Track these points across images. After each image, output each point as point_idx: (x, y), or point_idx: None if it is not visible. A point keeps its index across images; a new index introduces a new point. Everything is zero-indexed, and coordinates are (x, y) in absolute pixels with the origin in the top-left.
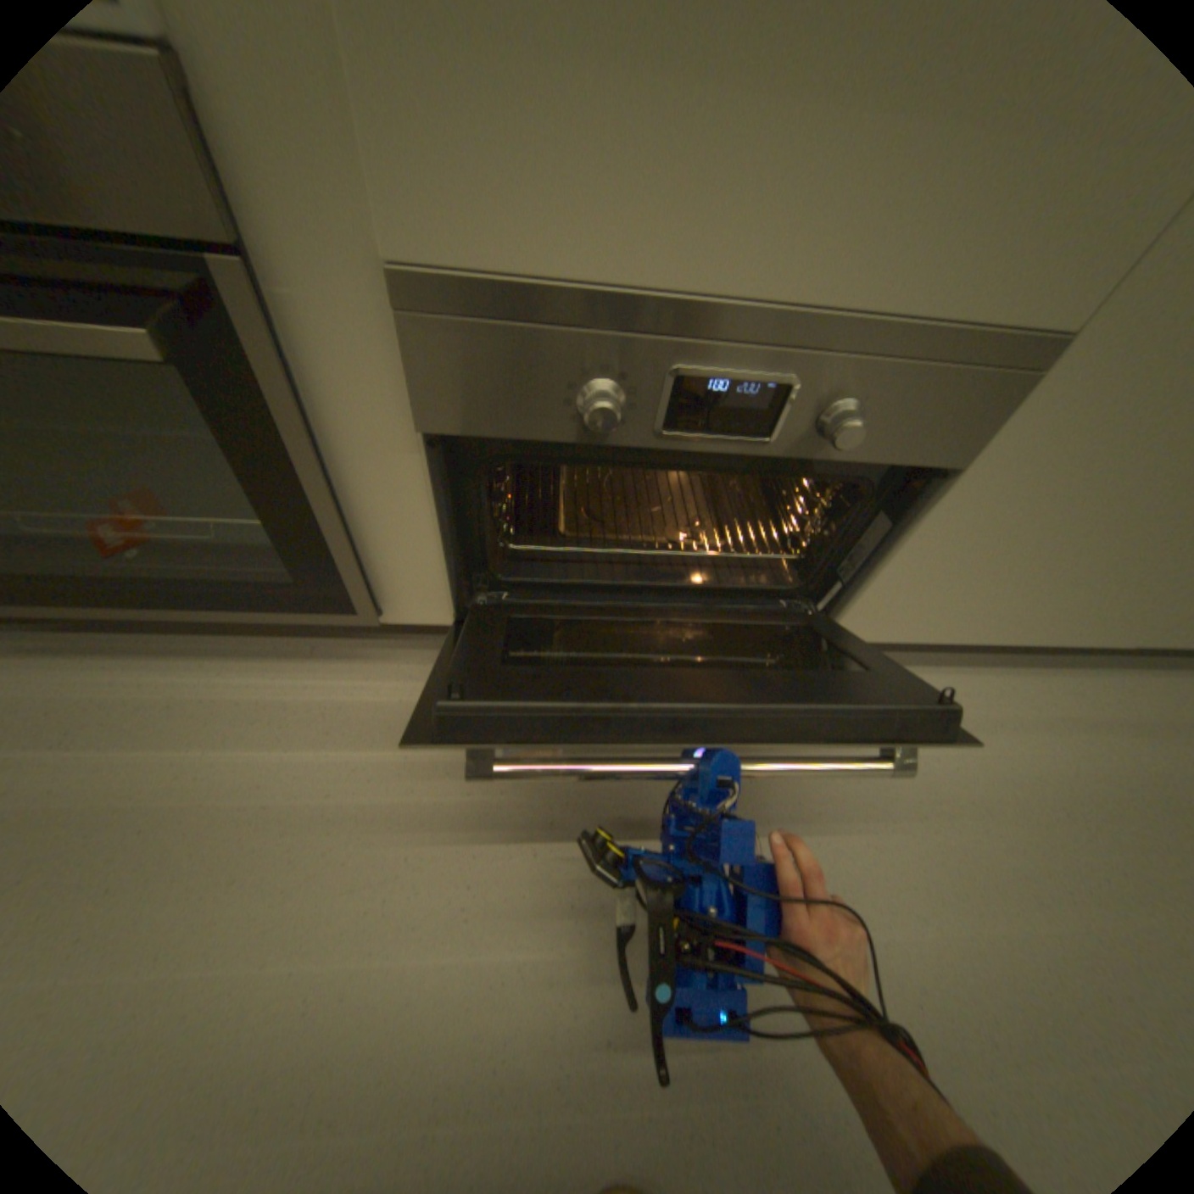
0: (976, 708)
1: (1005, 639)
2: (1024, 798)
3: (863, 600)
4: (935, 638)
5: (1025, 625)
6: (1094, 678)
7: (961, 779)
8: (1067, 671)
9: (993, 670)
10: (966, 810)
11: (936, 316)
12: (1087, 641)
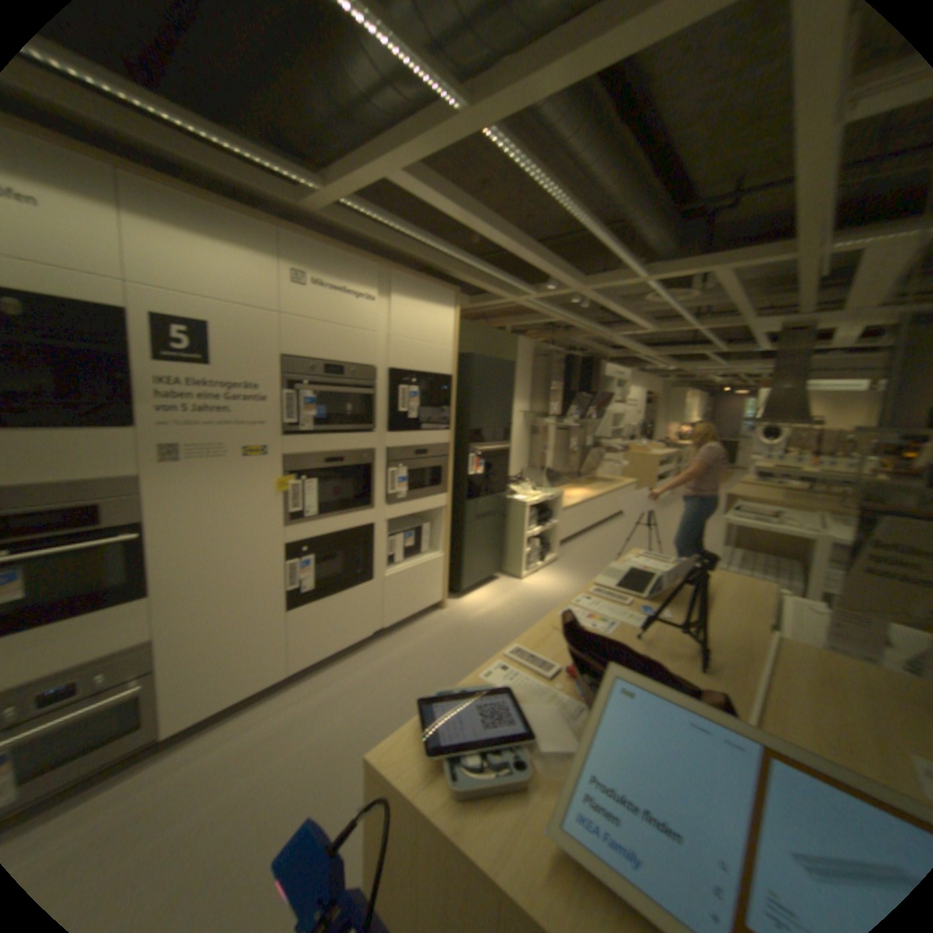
0: (242, 727)
1: (238, 699)
2: (256, 745)
3: (164, 717)
4: (209, 713)
5: (238, 692)
6: (290, 692)
7: (232, 753)
8: (281, 695)
9: (252, 711)
10: (233, 761)
11: (113, 653)
12: (269, 684)
